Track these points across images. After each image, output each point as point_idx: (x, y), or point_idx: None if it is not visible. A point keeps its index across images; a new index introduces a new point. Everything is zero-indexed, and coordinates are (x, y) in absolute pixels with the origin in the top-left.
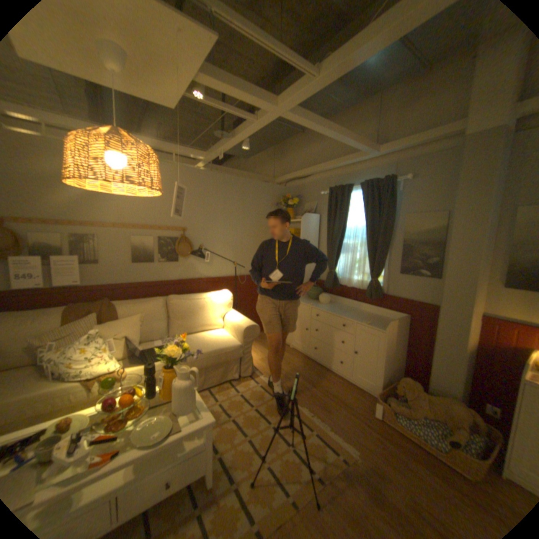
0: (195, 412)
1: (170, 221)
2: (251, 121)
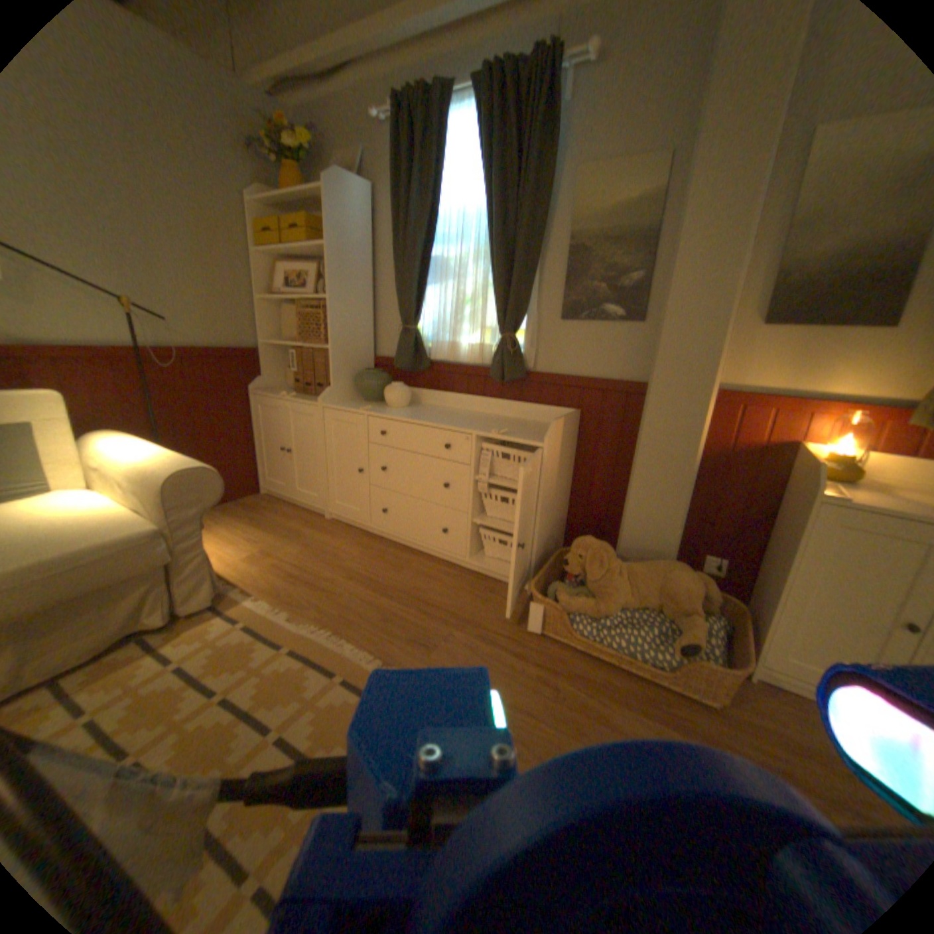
0: None
1: None
2: None
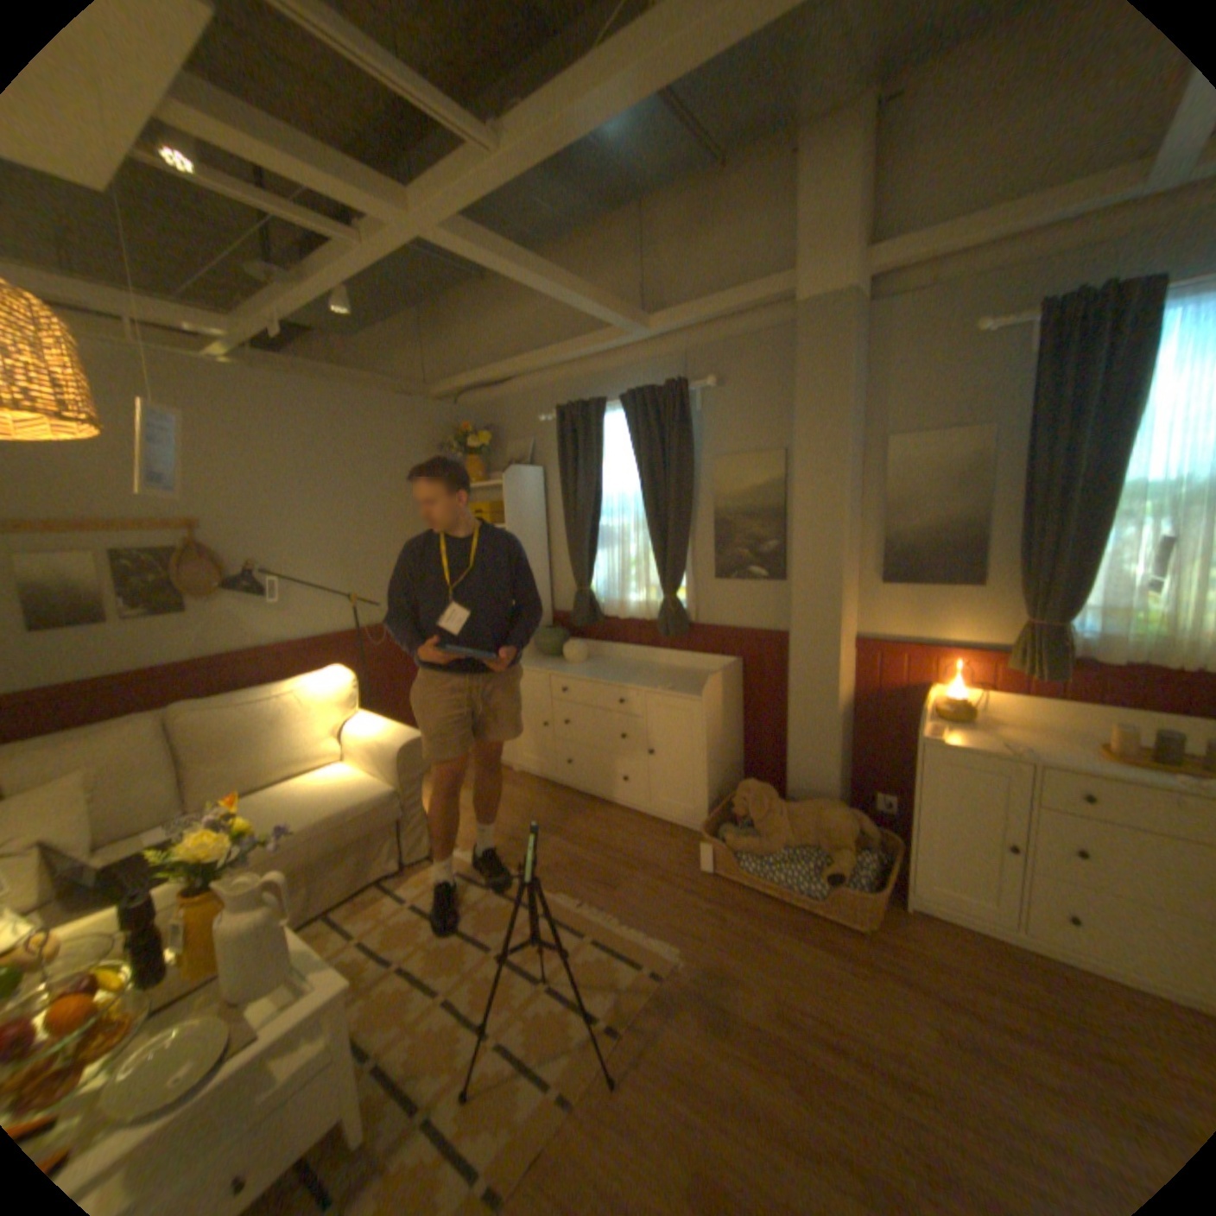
0: (292, 981)
1: (142, 505)
2: (346, 242)
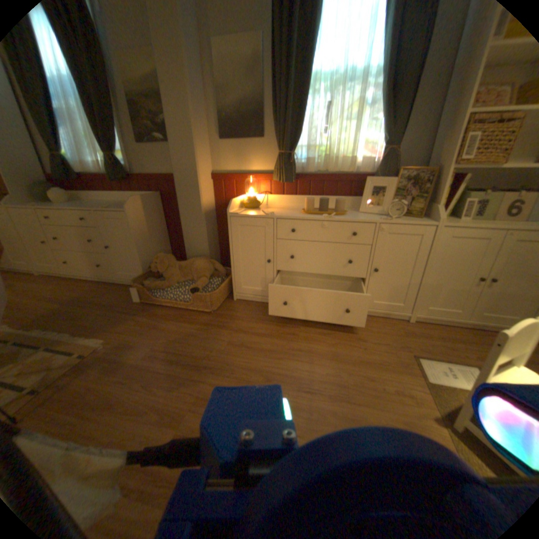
0: None
1: None
2: None
